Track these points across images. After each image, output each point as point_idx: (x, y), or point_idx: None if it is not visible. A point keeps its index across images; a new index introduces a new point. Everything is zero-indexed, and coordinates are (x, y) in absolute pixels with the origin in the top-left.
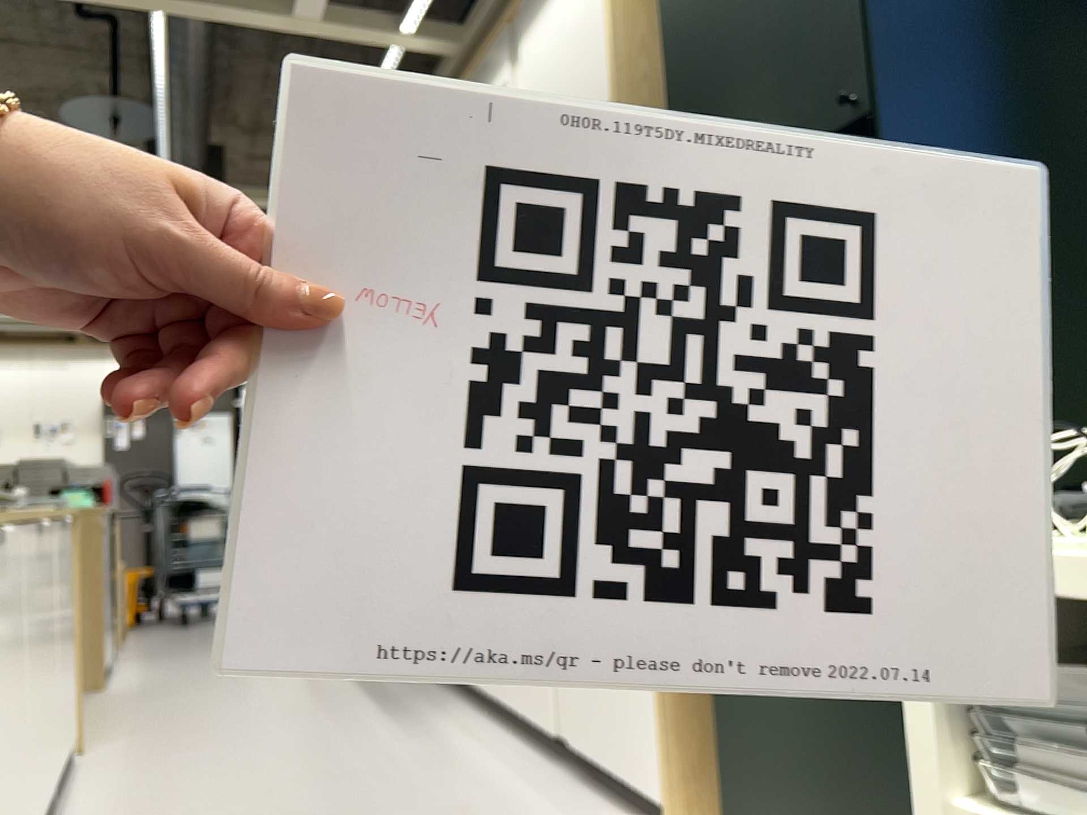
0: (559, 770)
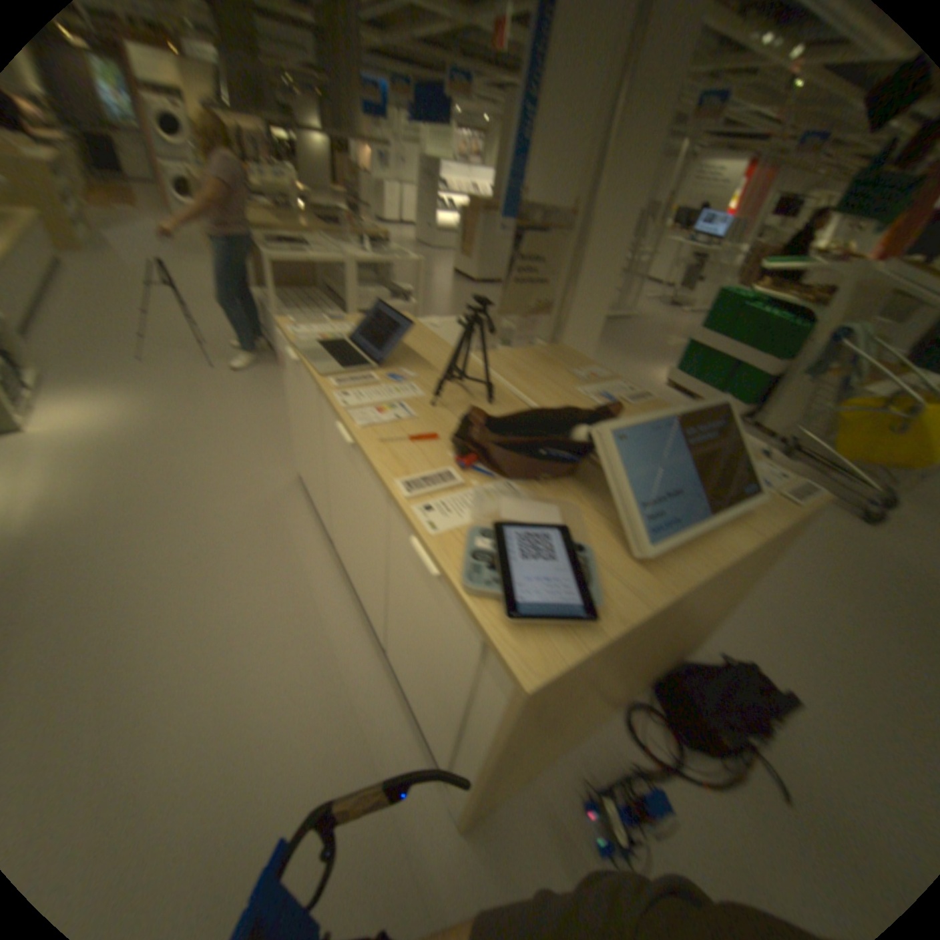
0: None
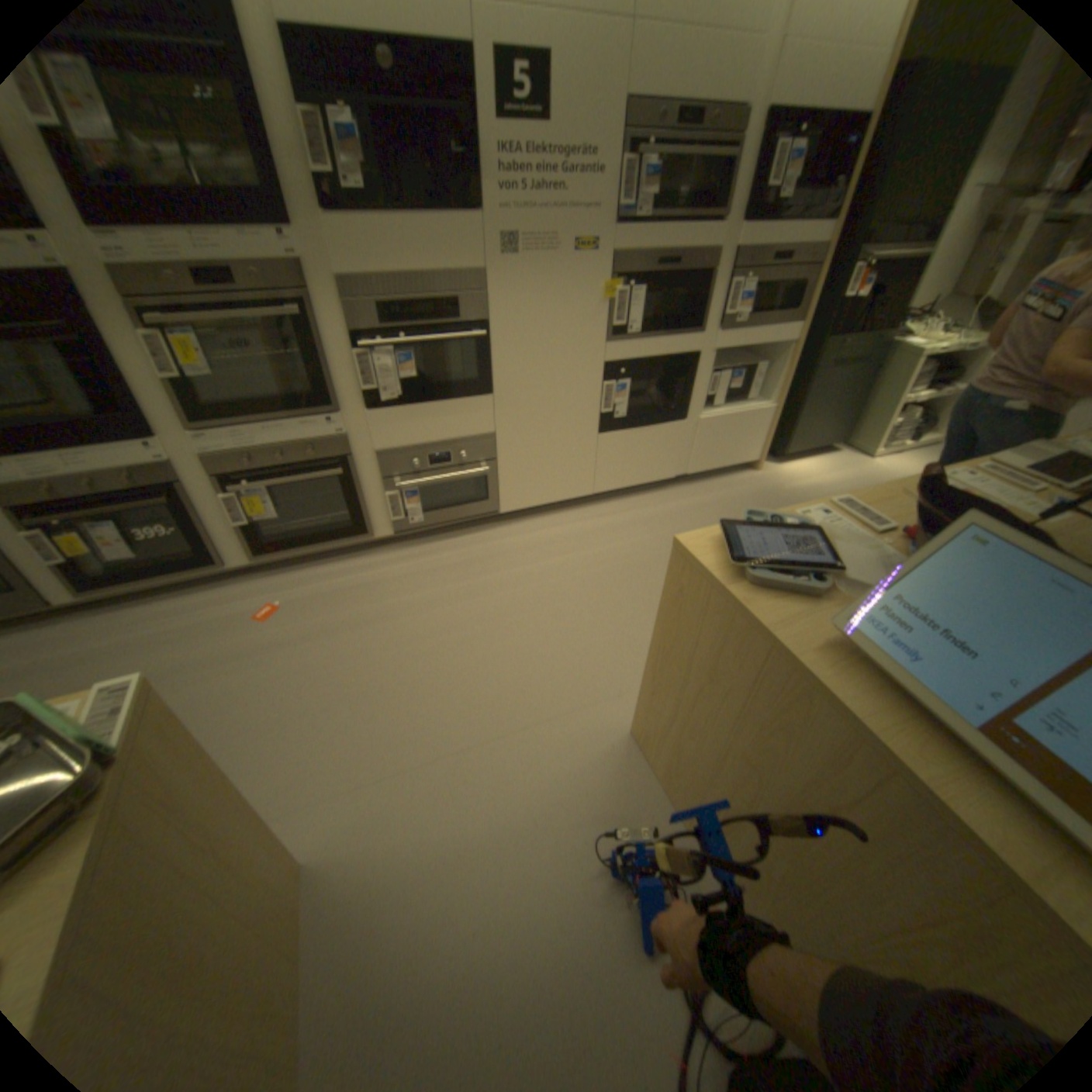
0: (669, 489)
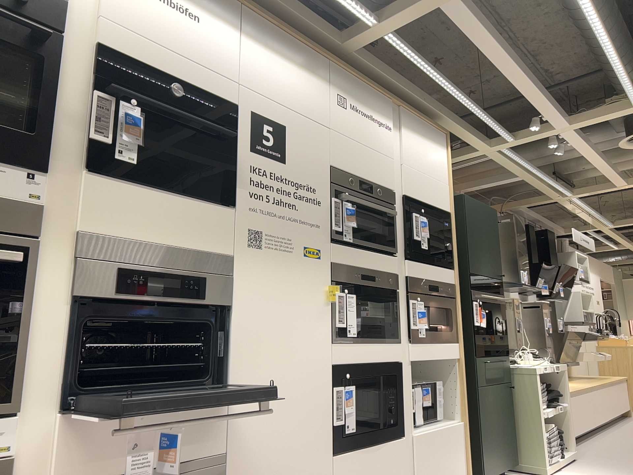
0: None
